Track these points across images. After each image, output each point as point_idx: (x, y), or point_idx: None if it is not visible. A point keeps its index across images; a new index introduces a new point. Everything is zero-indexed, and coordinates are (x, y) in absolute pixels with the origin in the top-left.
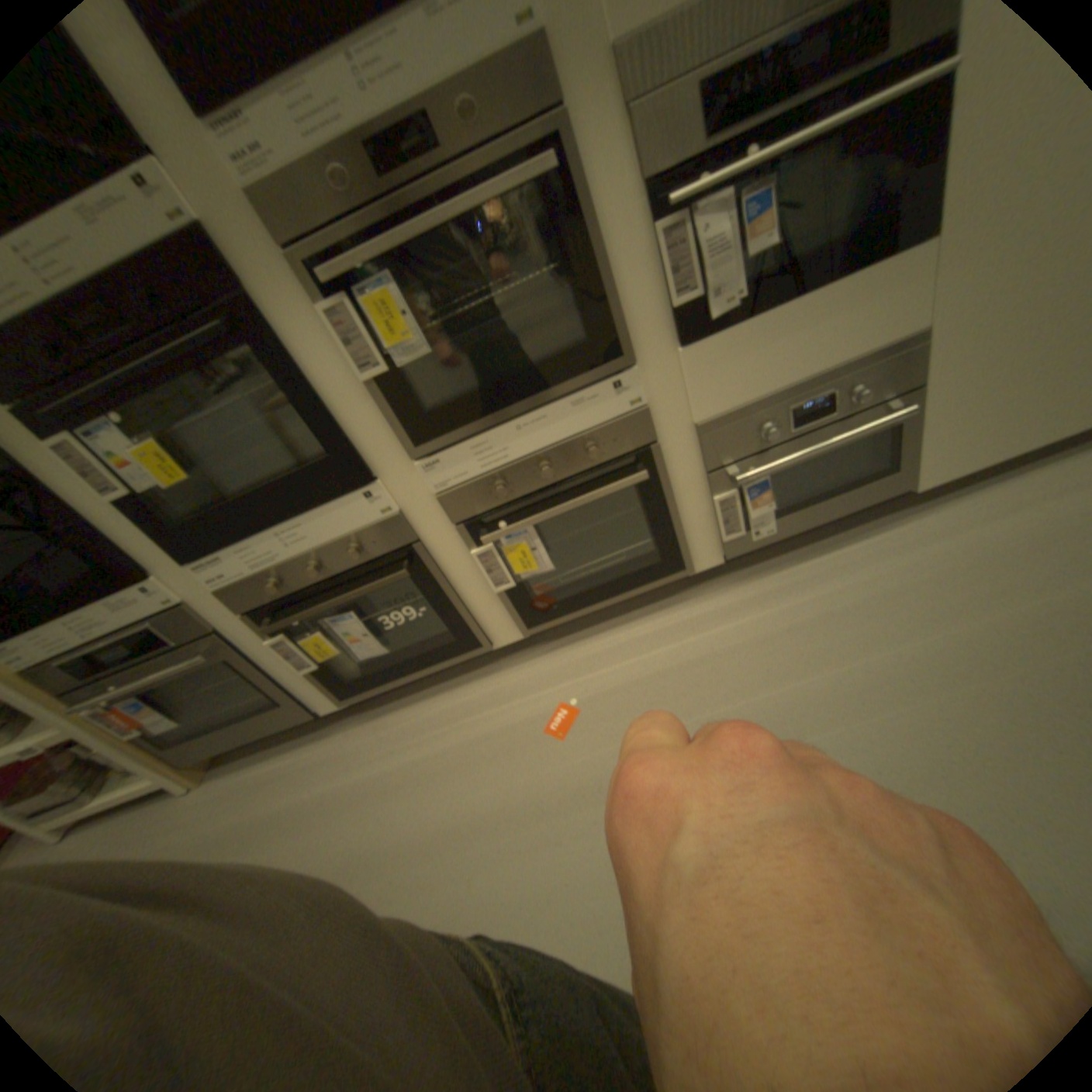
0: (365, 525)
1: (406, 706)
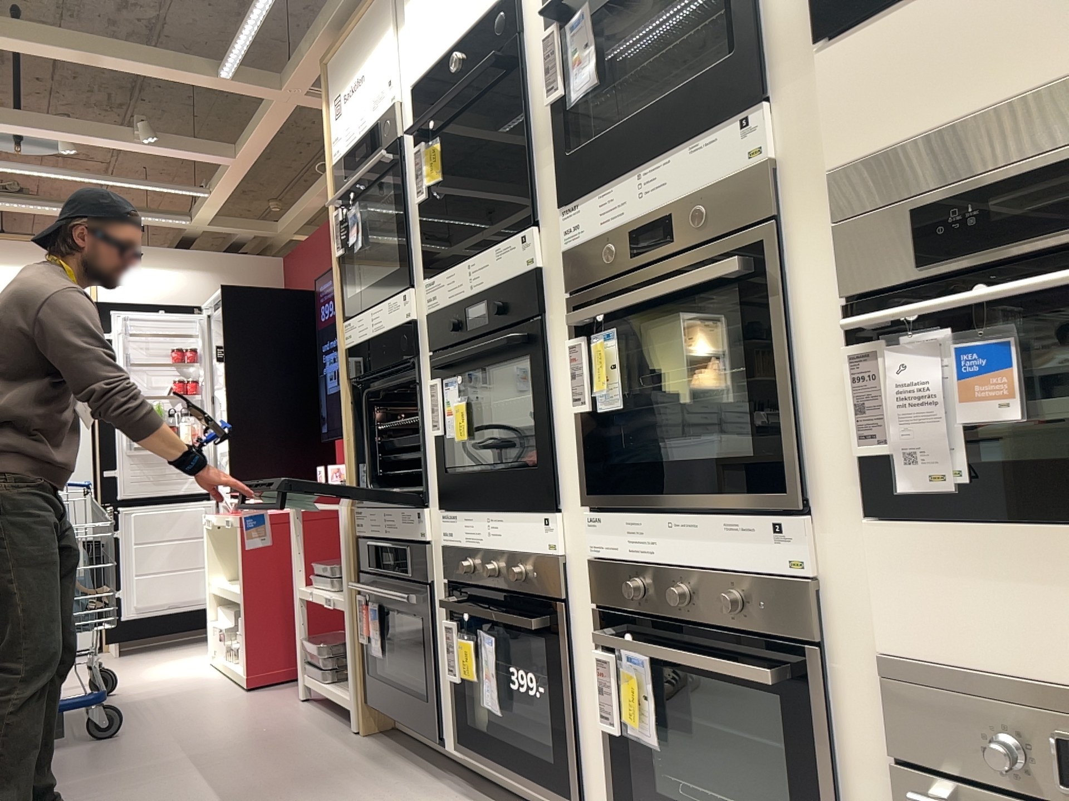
0: (534, 551)
1: None
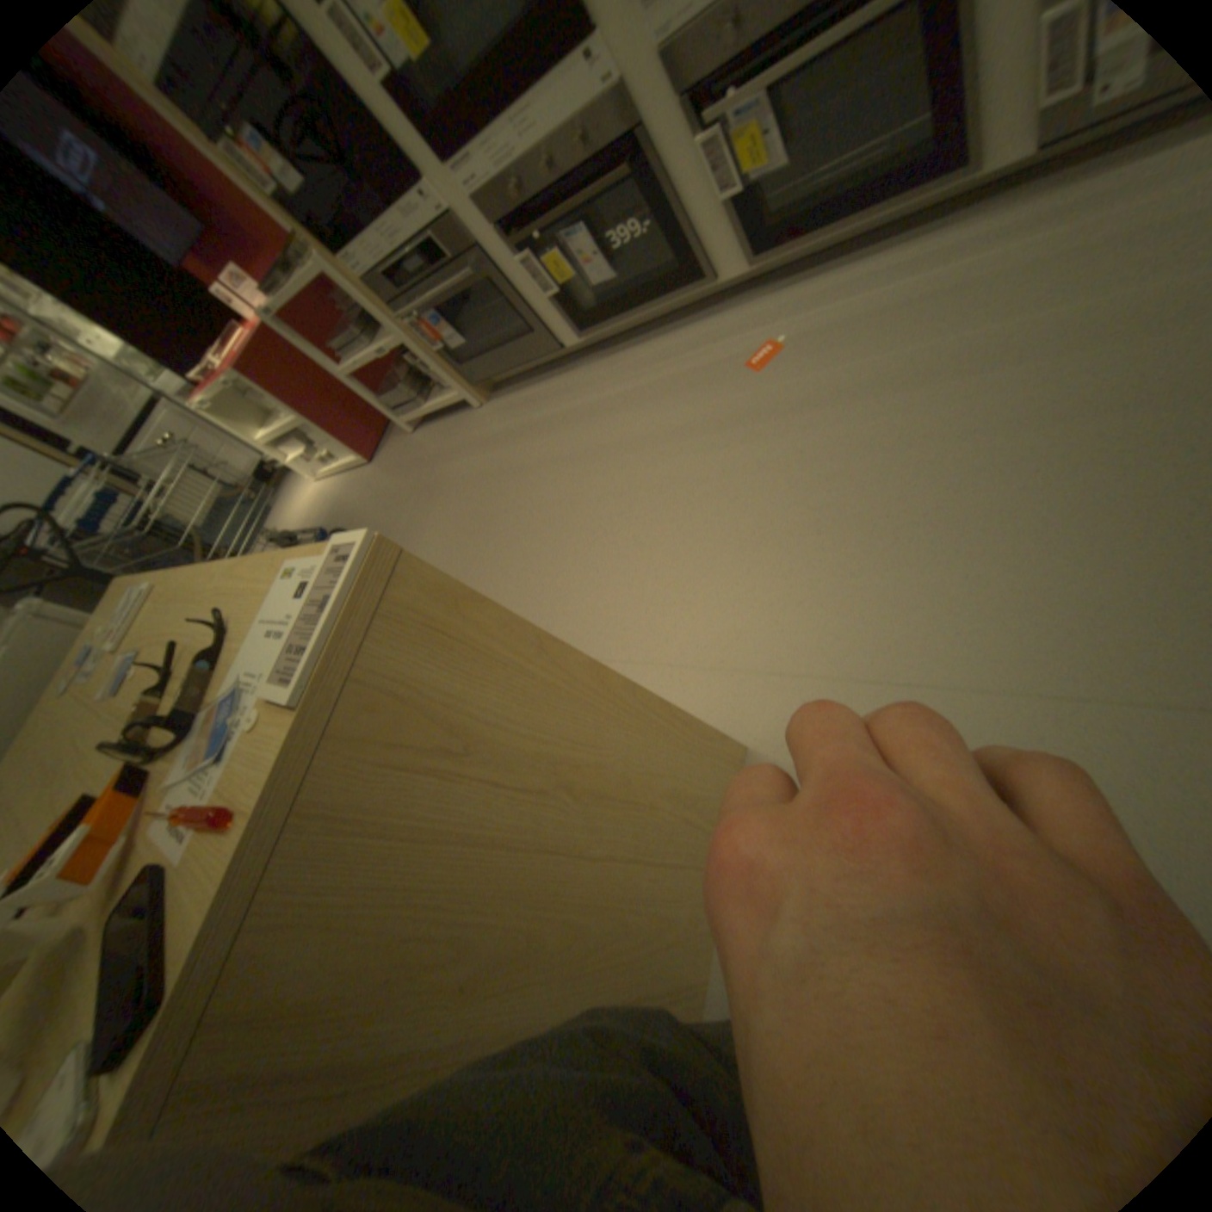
0: (587, 97)
1: (636, 343)
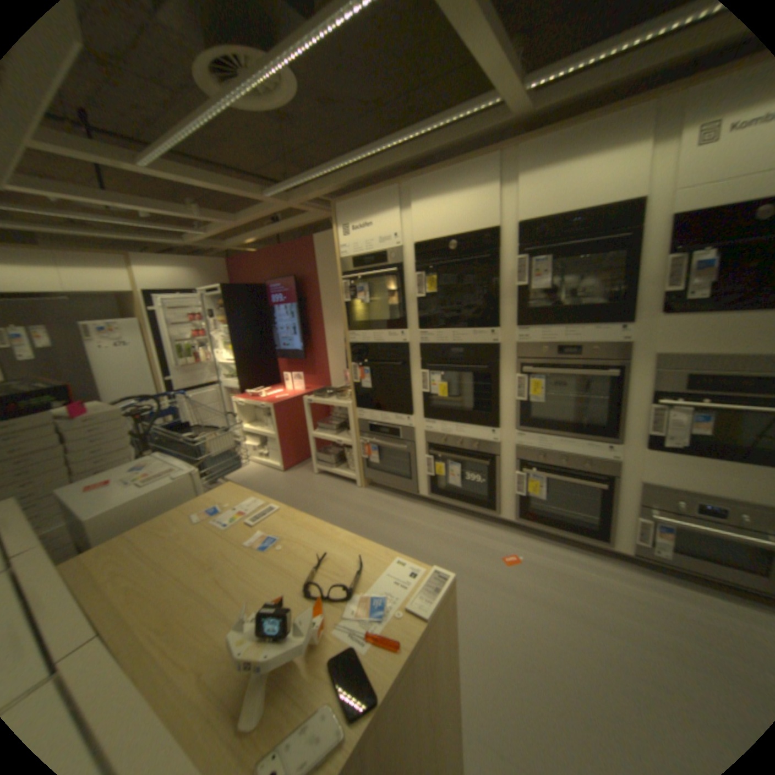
0: (484, 441)
1: (449, 515)
